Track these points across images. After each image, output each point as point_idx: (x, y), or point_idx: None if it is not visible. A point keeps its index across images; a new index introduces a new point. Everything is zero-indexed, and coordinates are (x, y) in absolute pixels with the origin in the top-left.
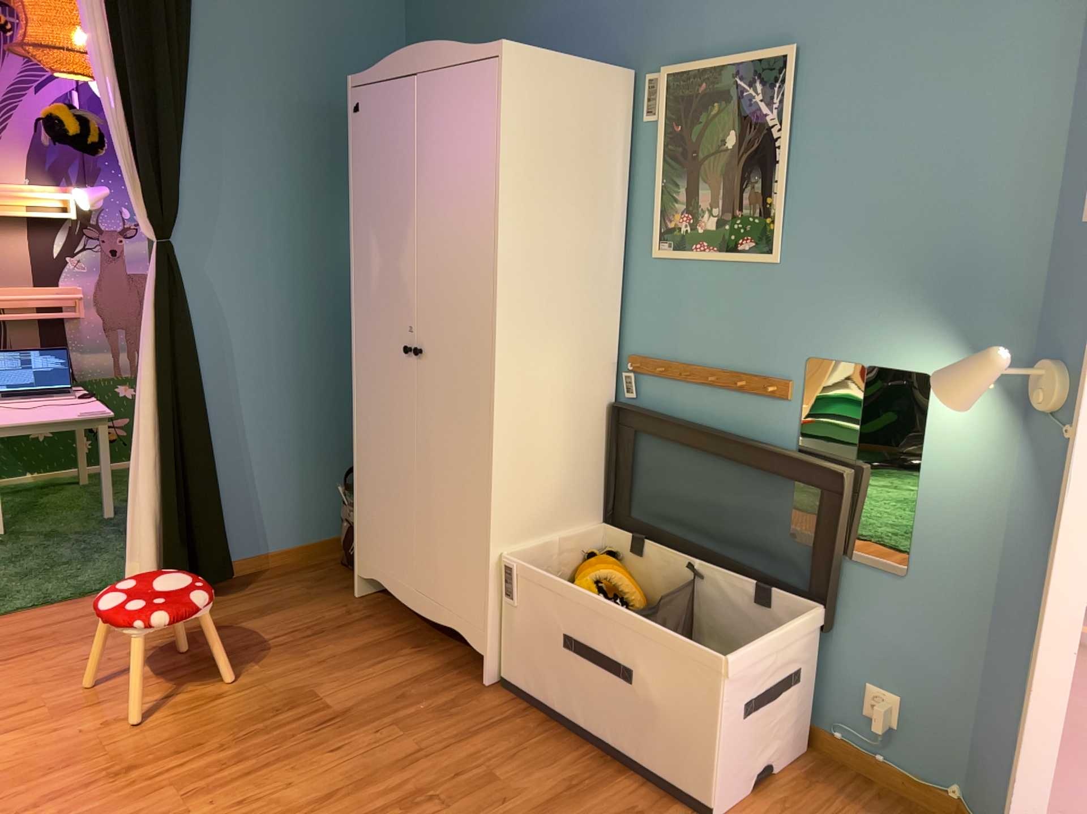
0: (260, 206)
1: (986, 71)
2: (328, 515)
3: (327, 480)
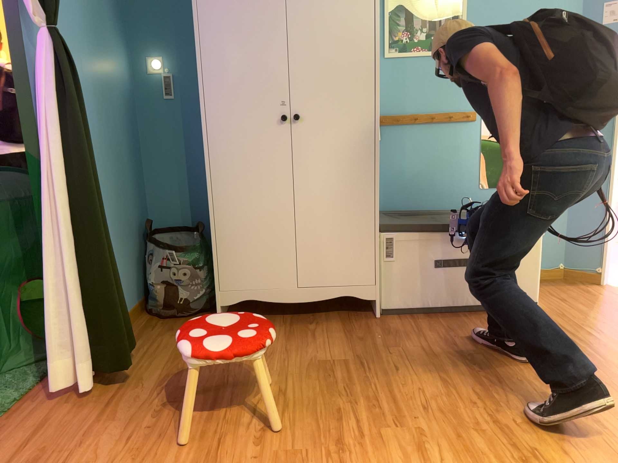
0: (72, 17)
1: None
2: (131, 287)
3: (128, 259)
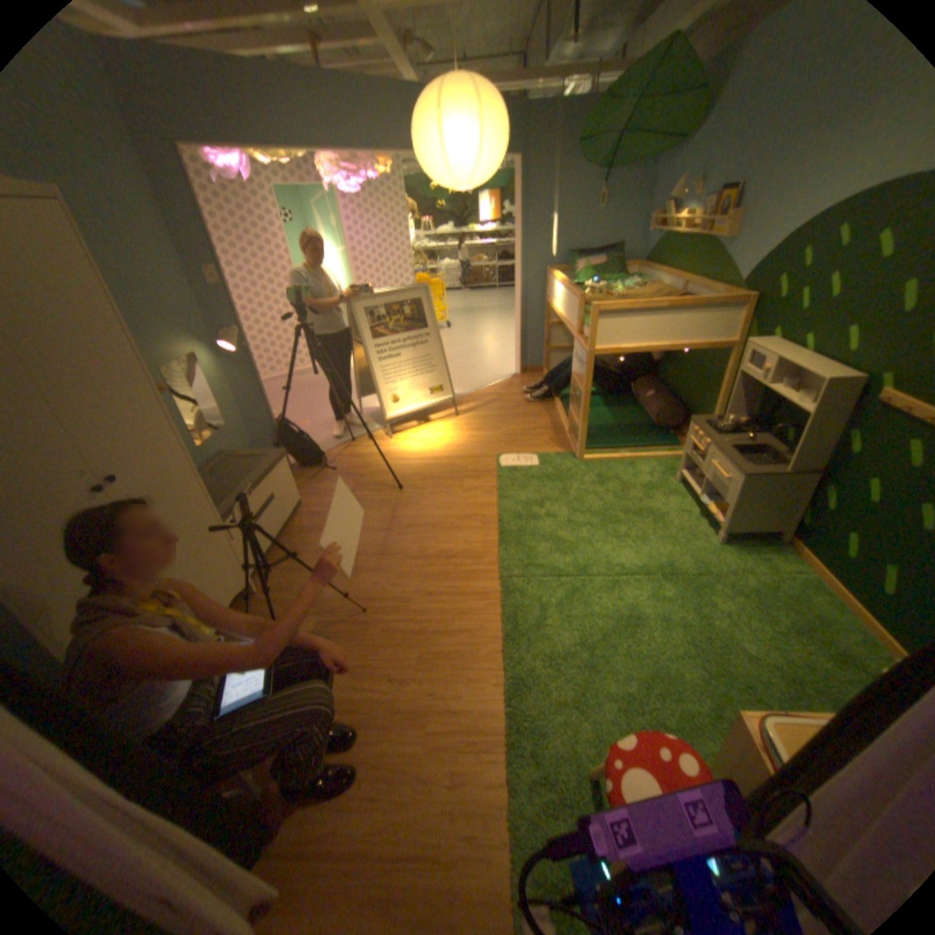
0: None
1: (145, 231)
2: None
3: None
